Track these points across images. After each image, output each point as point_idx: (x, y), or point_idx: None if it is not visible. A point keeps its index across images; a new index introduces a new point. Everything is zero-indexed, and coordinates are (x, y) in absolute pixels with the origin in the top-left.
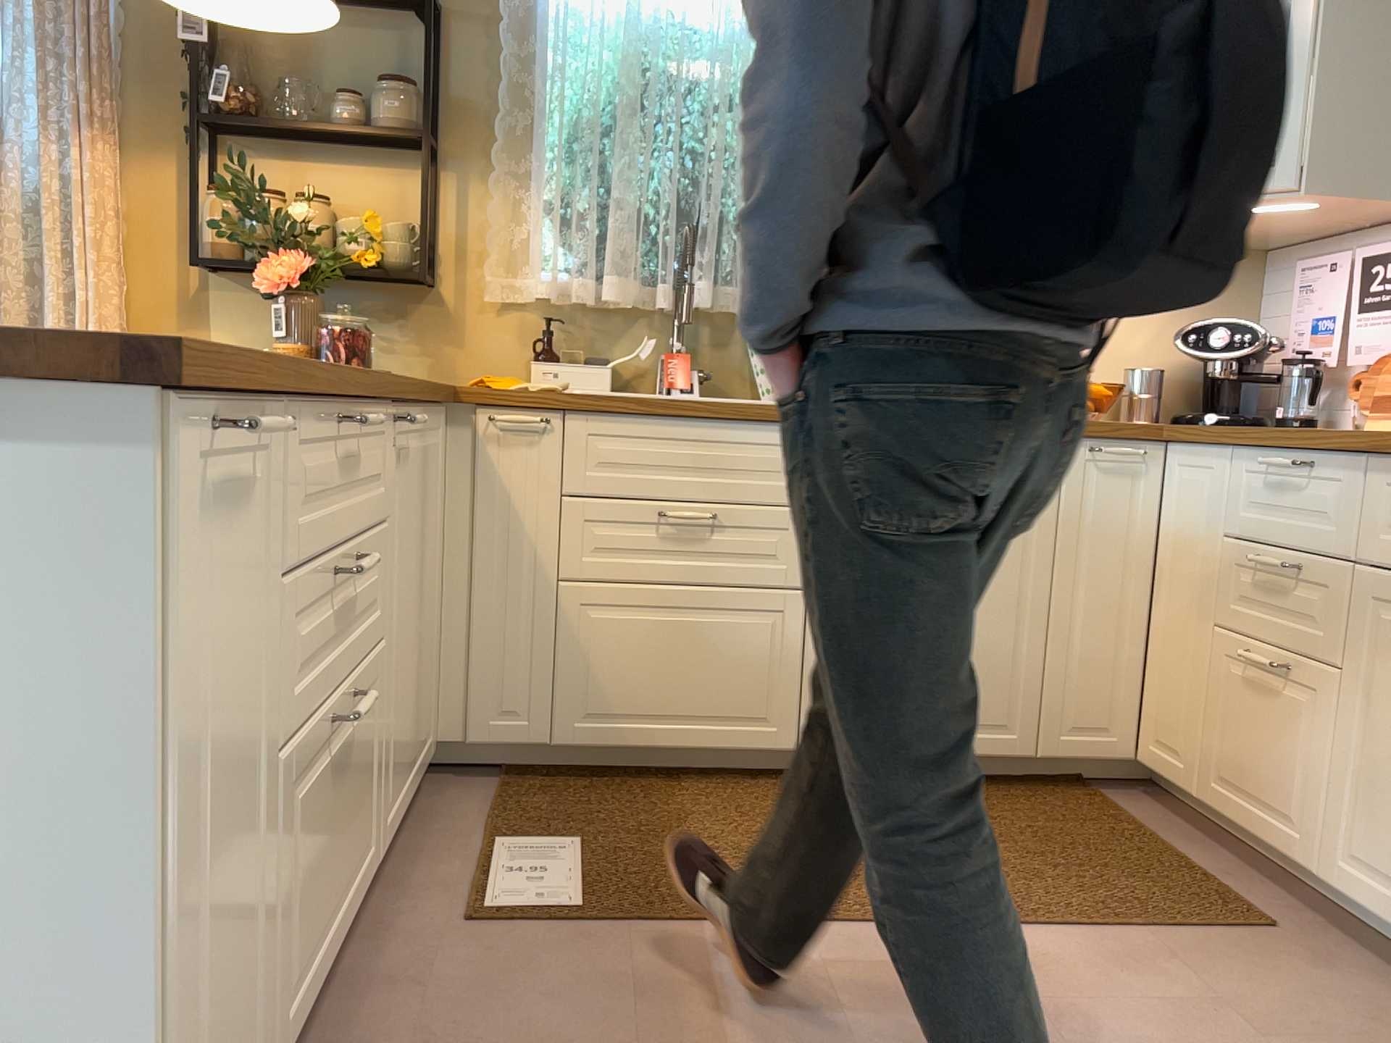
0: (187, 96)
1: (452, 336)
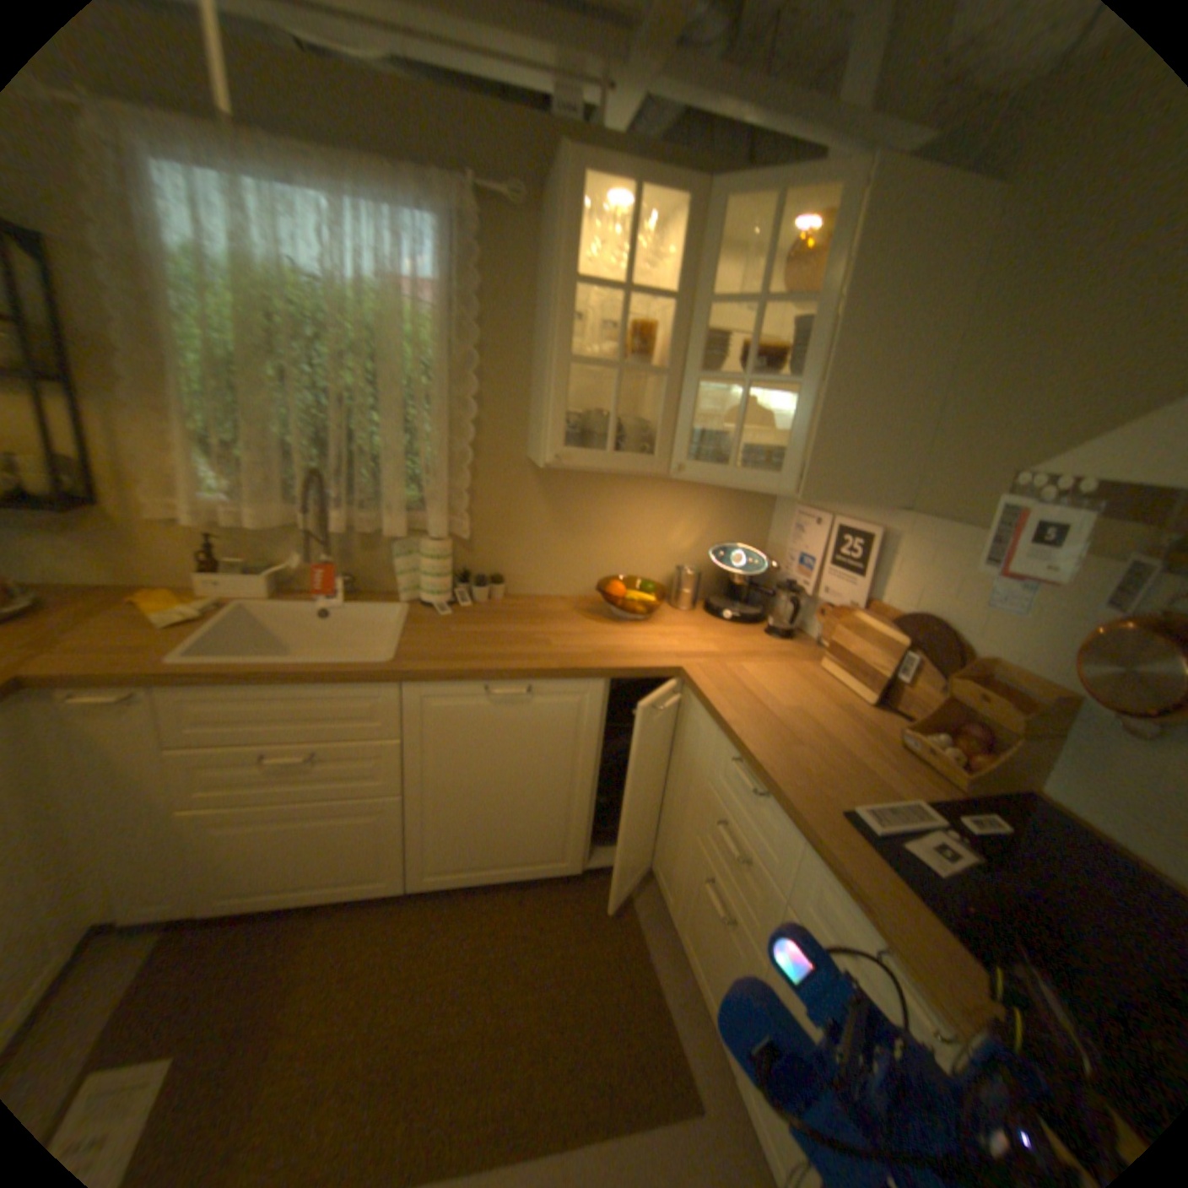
0: None
1: (120, 547)
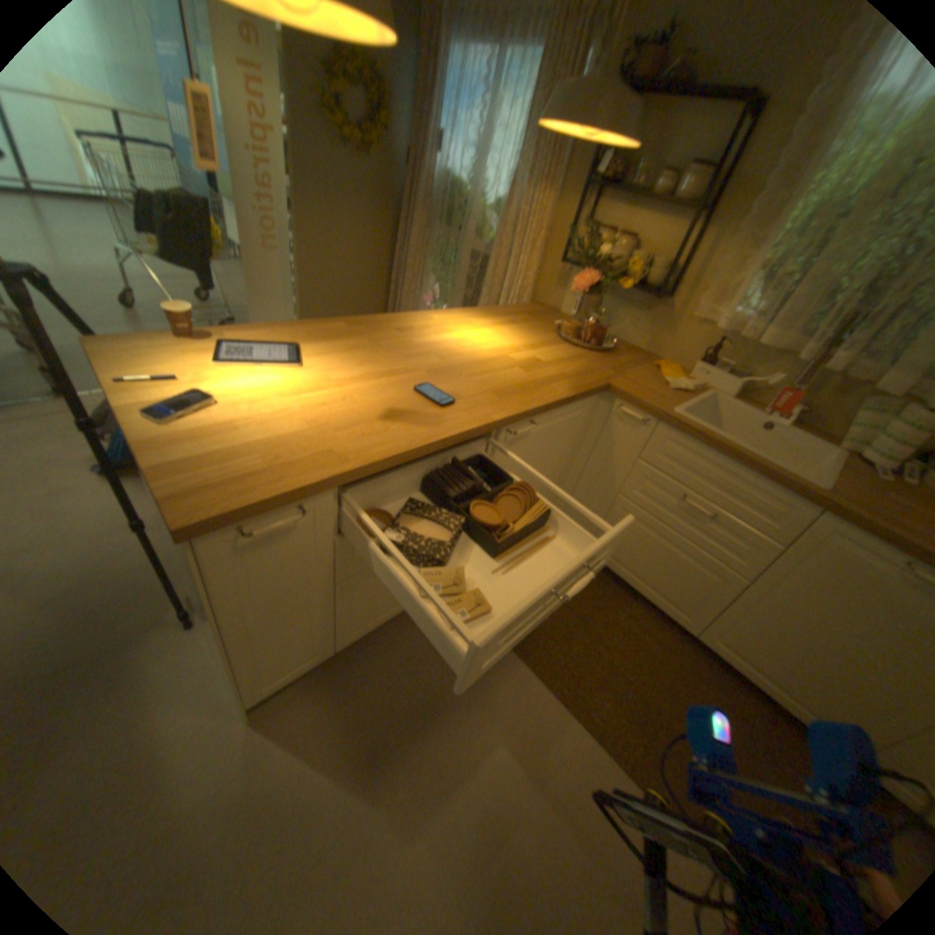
0: (596, 160)
1: (668, 329)
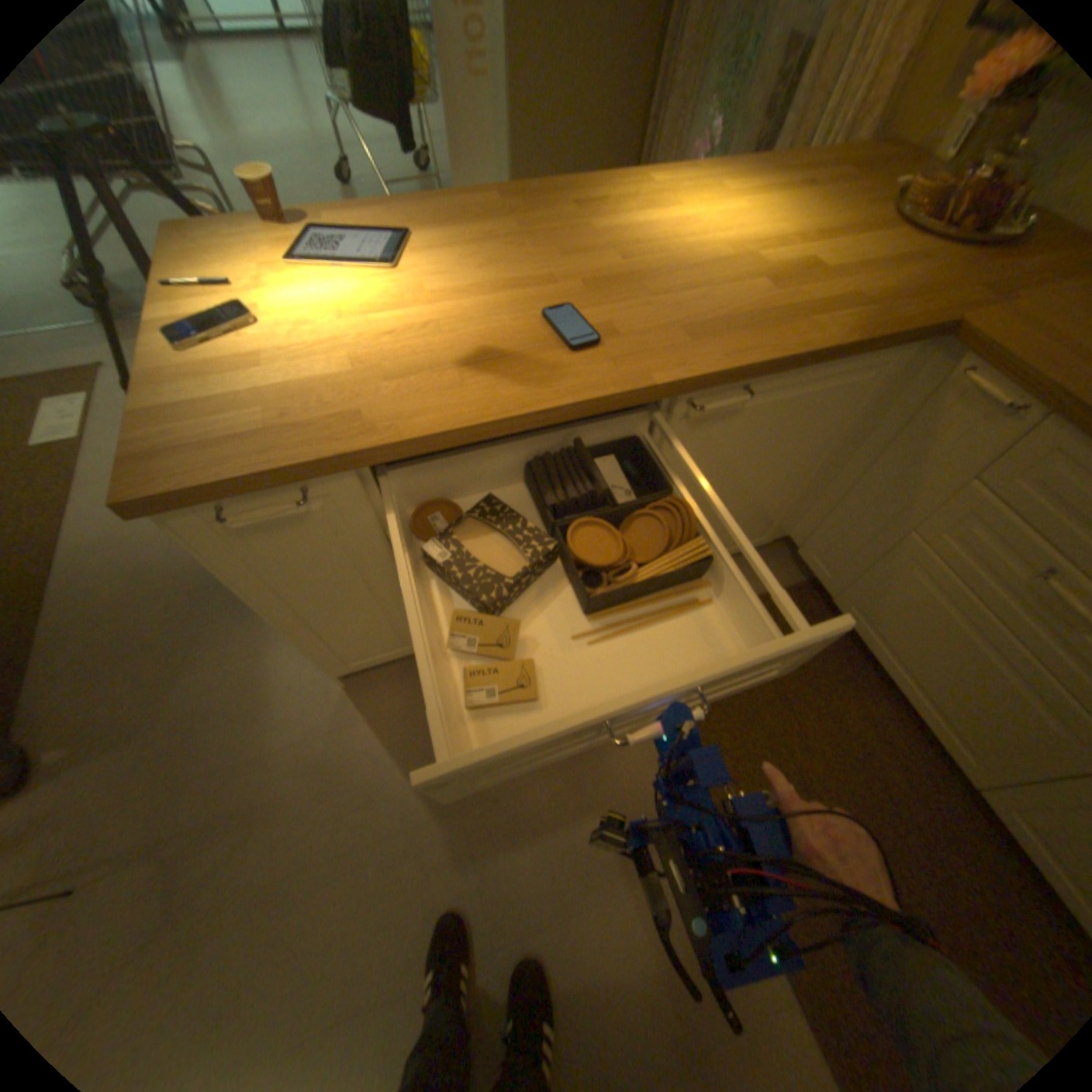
0: None
1: None
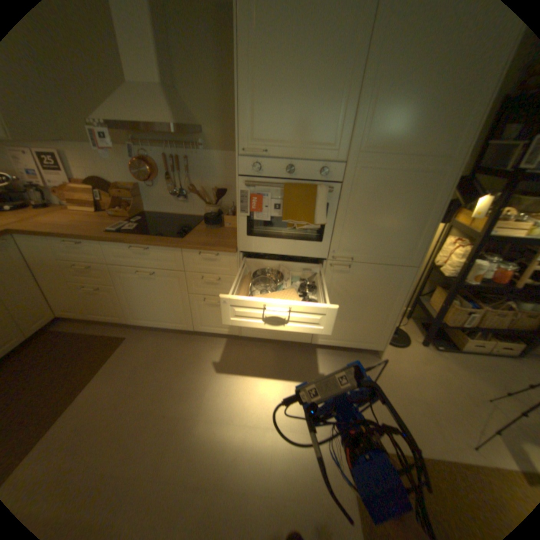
0: None
1: None
